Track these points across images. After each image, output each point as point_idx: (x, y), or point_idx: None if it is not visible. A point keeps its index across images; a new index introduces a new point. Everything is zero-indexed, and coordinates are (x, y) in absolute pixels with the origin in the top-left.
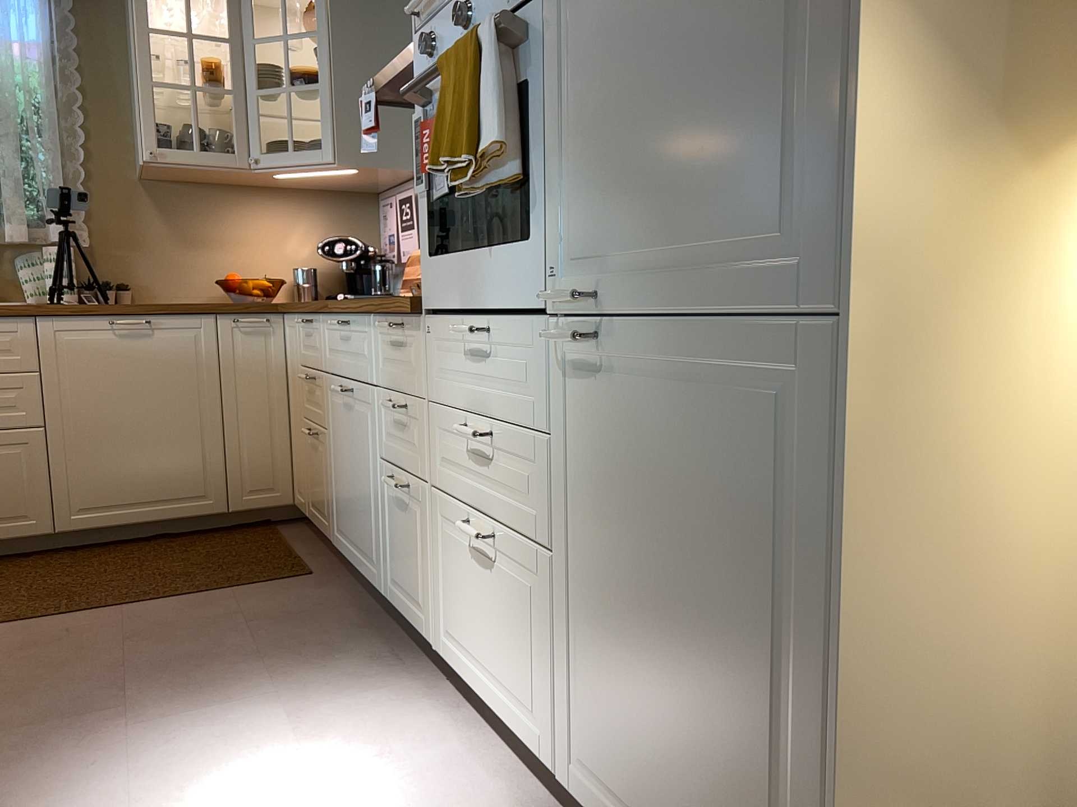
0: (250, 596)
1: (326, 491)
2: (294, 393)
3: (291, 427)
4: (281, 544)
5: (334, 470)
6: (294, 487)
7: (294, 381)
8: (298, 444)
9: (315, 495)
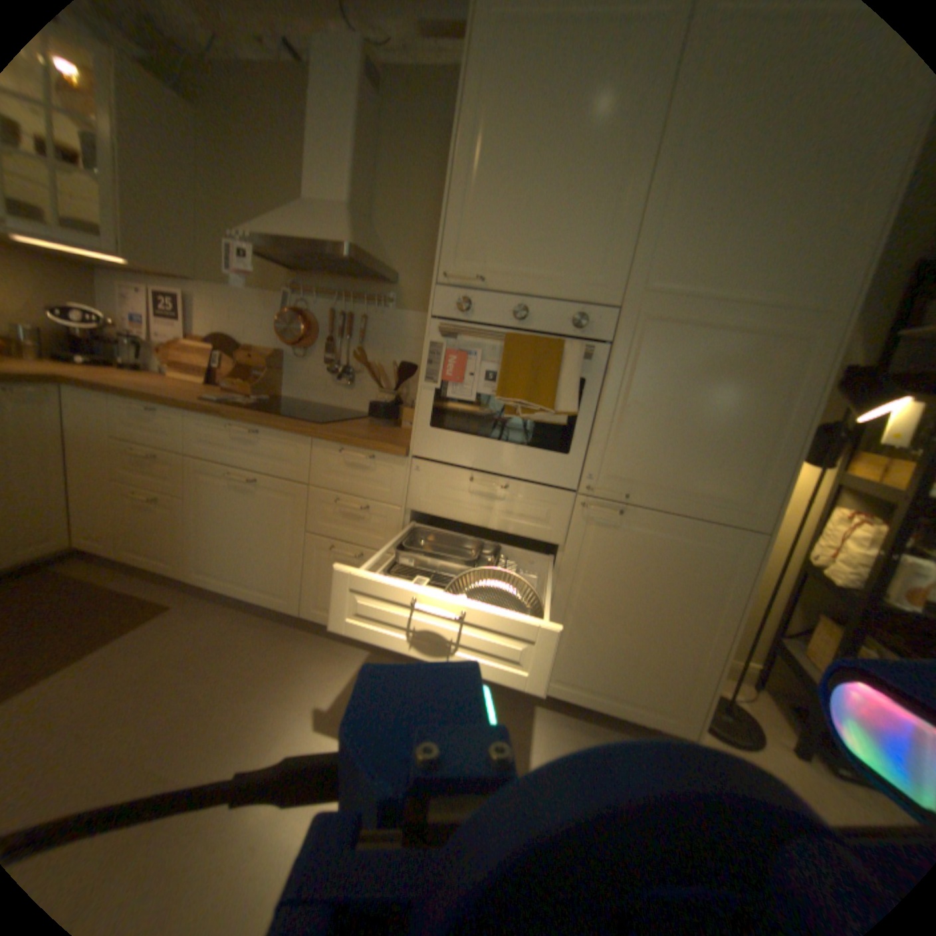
0: (134, 645)
1: (169, 543)
2: (86, 458)
3: (68, 484)
4: (86, 587)
5: (196, 530)
6: (71, 534)
7: (85, 447)
8: (88, 499)
9: (140, 544)
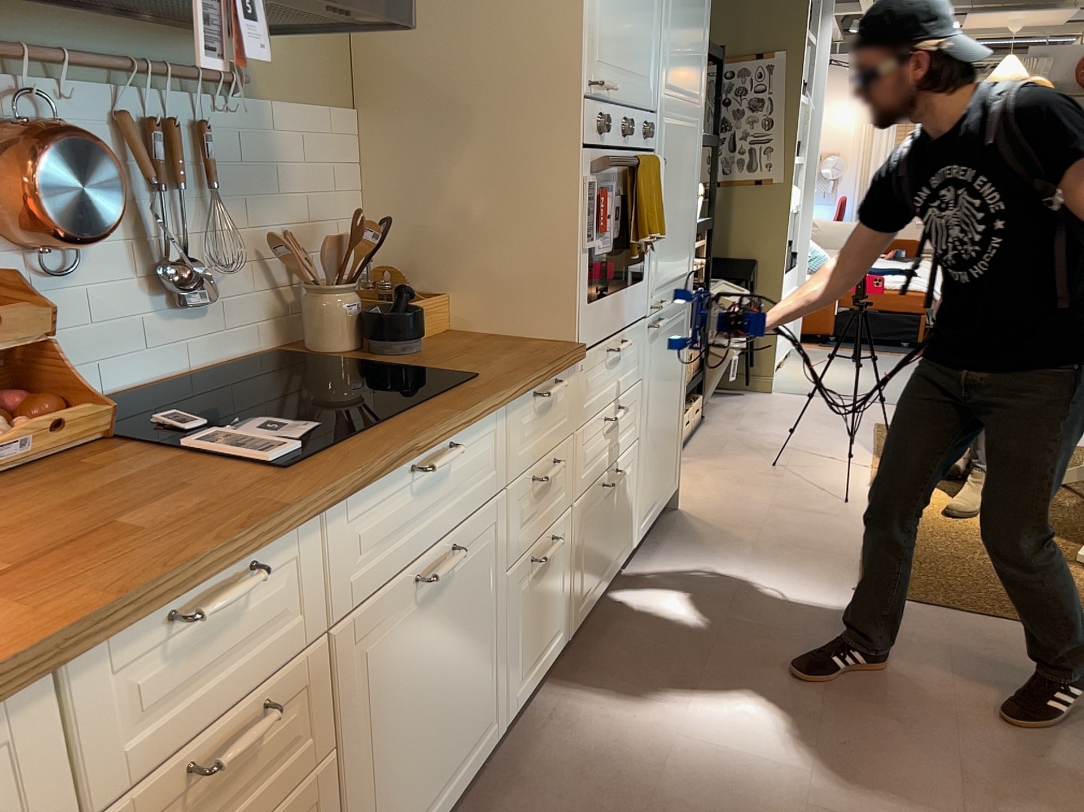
0: None
1: None
2: None
3: None
4: None
5: (374, 772)
6: None
7: None
8: None
9: None
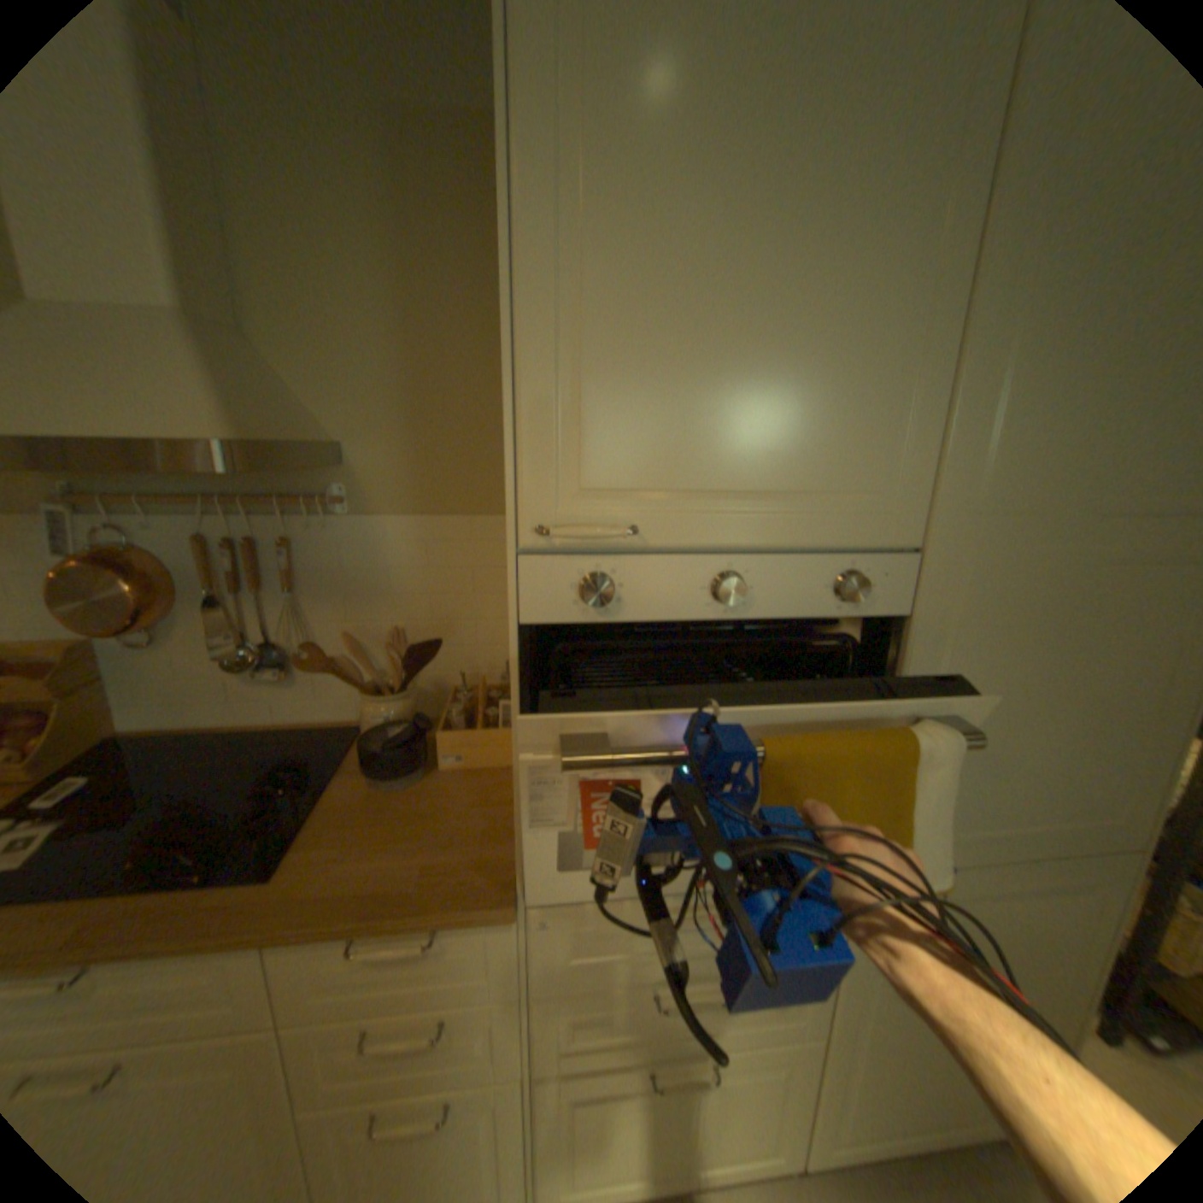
0: None
1: None
2: None
3: None
4: None
5: None
6: None
7: None
8: None
9: None
